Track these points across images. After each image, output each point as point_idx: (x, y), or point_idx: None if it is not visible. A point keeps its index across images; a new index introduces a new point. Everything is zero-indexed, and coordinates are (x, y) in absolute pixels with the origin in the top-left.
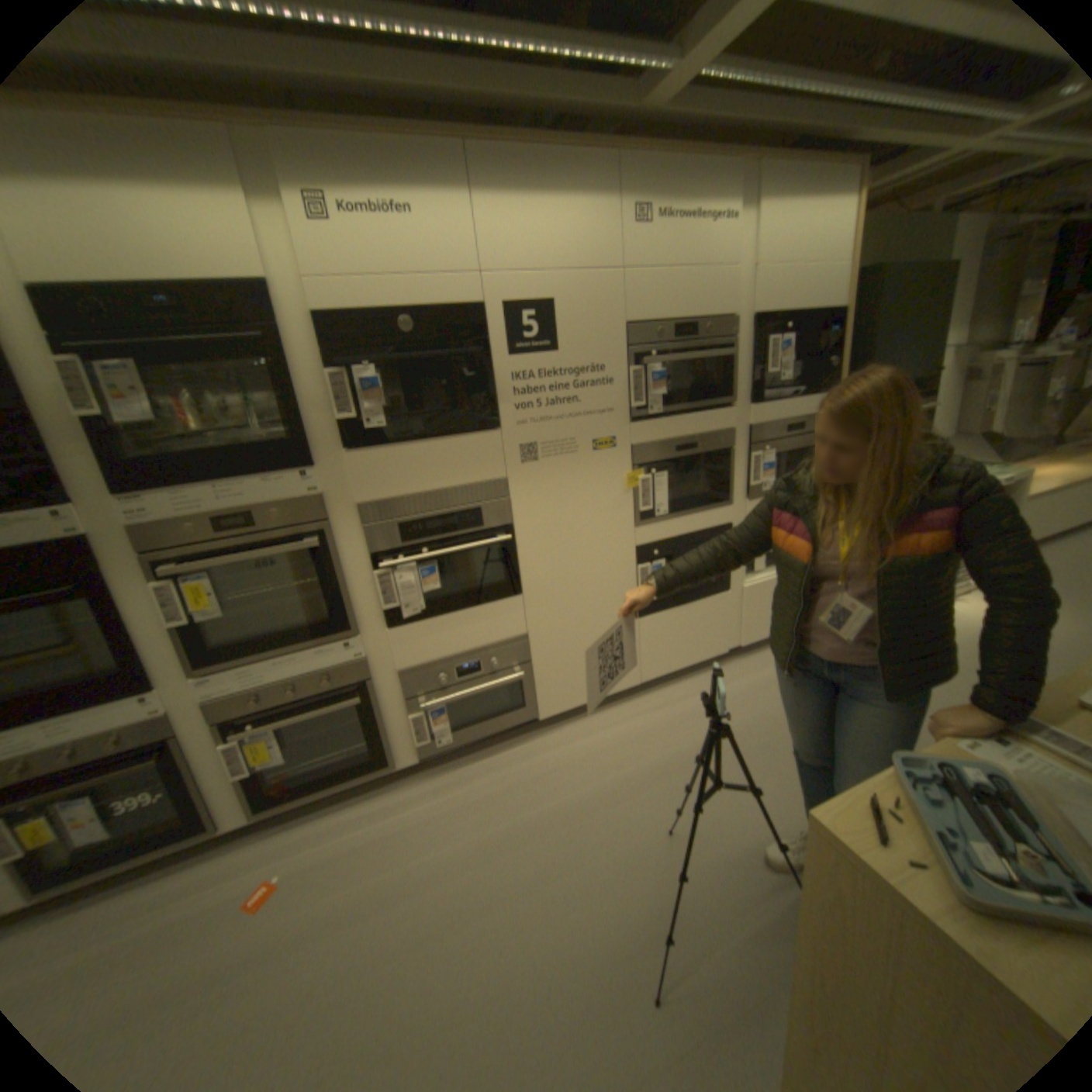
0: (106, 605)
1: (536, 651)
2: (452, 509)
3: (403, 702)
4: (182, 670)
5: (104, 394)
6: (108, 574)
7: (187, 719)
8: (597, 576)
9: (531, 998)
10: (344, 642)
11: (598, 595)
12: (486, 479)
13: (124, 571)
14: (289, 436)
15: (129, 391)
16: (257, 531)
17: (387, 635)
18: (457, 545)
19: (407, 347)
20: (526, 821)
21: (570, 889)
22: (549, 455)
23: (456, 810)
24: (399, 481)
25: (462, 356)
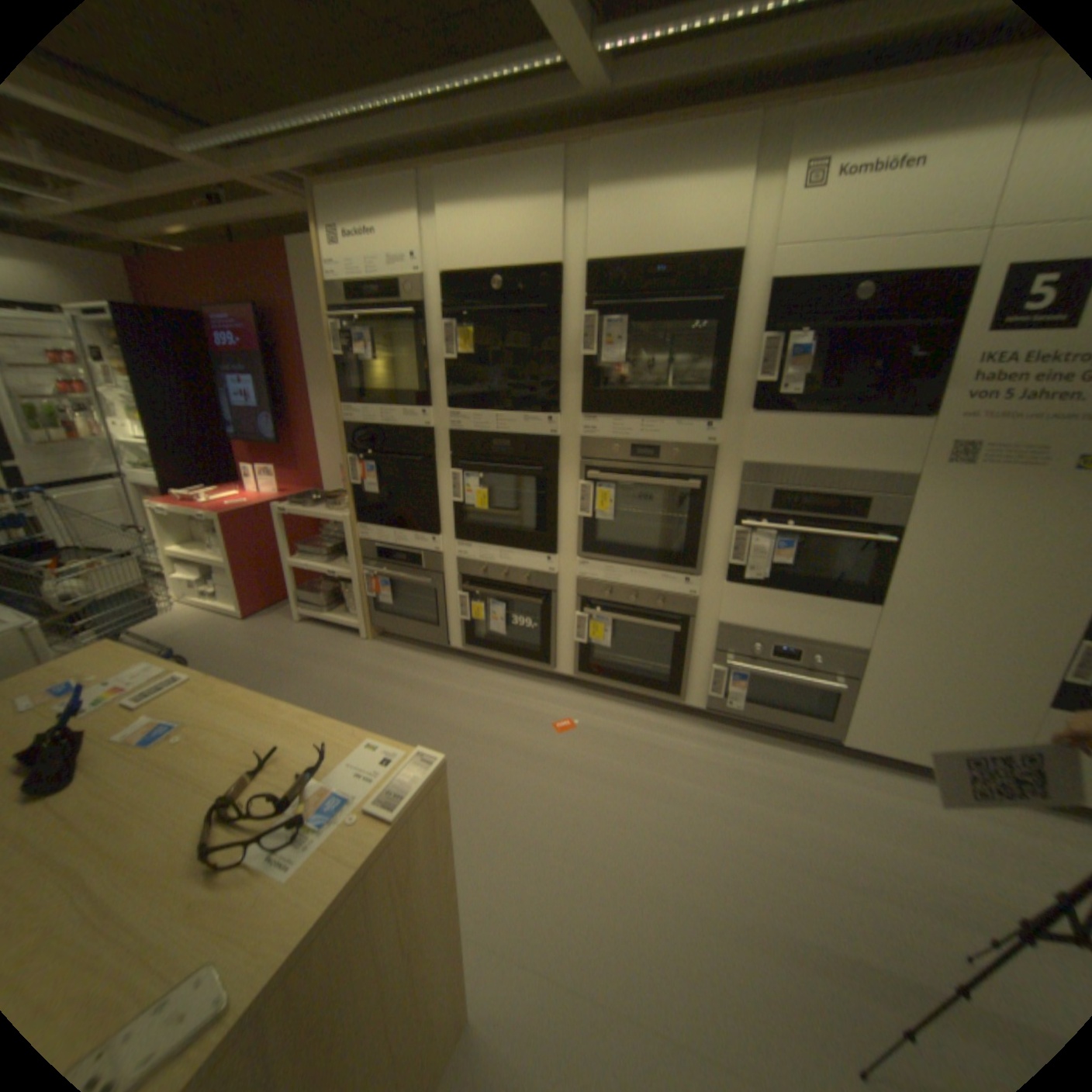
0: (554, 488)
1: (876, 673)
2: (838, 491)
3: (715, 650)
4: (577, 550)
5: (602, 341)
6: (562, 468)
7: (568, 584)
8: (1006, 627)
9: (734, 952)
10: (688, 577)
11: (997, 650)
12: (894, 469)
13: (570, 468)
14: (711, 390)
15: (617, 340)
16: (659, 464)
17: (725, 587)
18: (829, 528)
19: (857, 314)
20: (790, 822)
21: (812, 909)
22: (999, 460)
23: (726, 768)
24: (793, 449)
25: (921, 328)
